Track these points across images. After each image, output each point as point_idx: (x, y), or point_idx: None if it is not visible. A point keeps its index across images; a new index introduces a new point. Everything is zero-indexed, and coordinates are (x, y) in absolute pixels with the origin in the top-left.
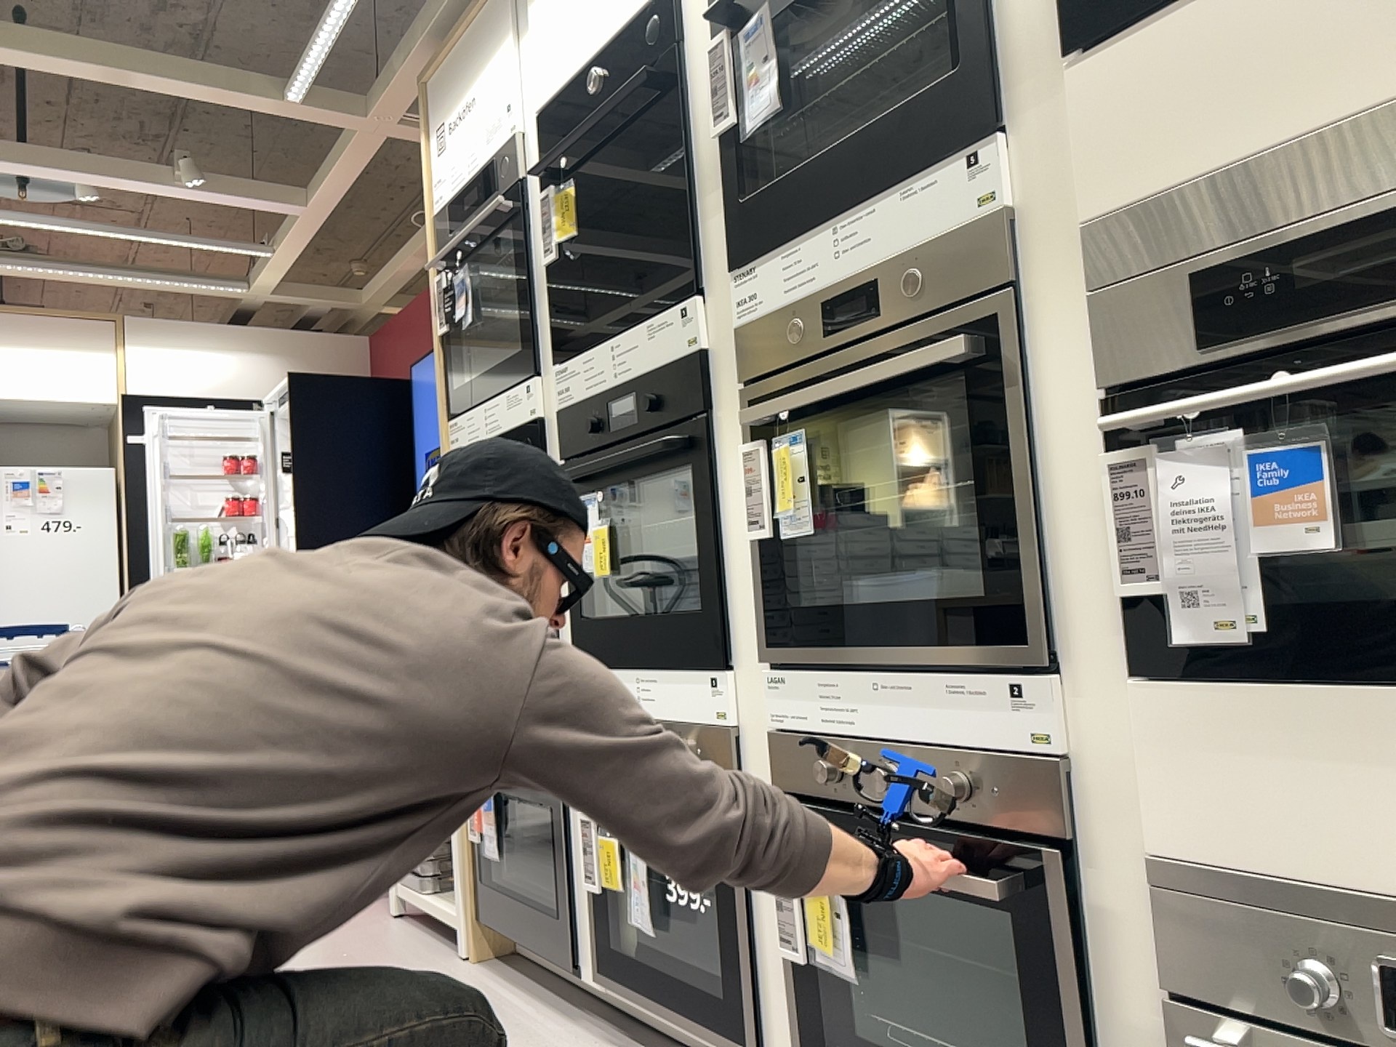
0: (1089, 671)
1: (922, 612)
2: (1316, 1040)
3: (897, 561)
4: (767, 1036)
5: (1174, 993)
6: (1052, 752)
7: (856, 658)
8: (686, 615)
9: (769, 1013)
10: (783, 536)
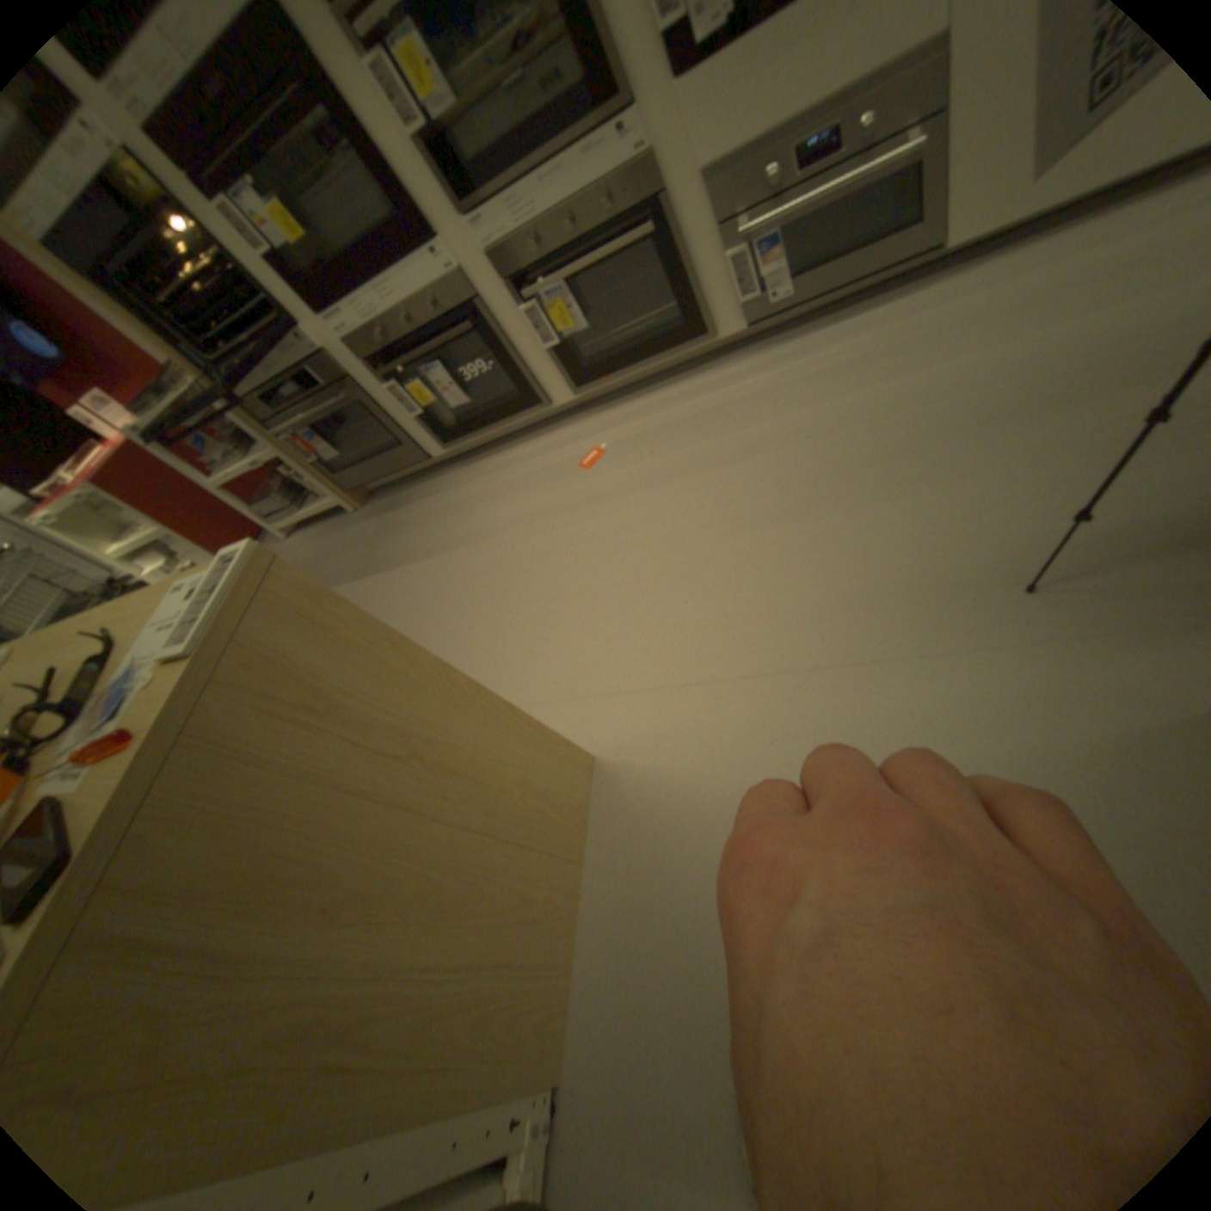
0: (650, 87)
1: (538, 115)
2: (772, 195)
3: (494, 96)
4: (546, 392)
5: (722, 218)
6: (646, 146)
7: (522, 166)
8: (383, 220)
9: (544, 381)
10: (434, 113)
